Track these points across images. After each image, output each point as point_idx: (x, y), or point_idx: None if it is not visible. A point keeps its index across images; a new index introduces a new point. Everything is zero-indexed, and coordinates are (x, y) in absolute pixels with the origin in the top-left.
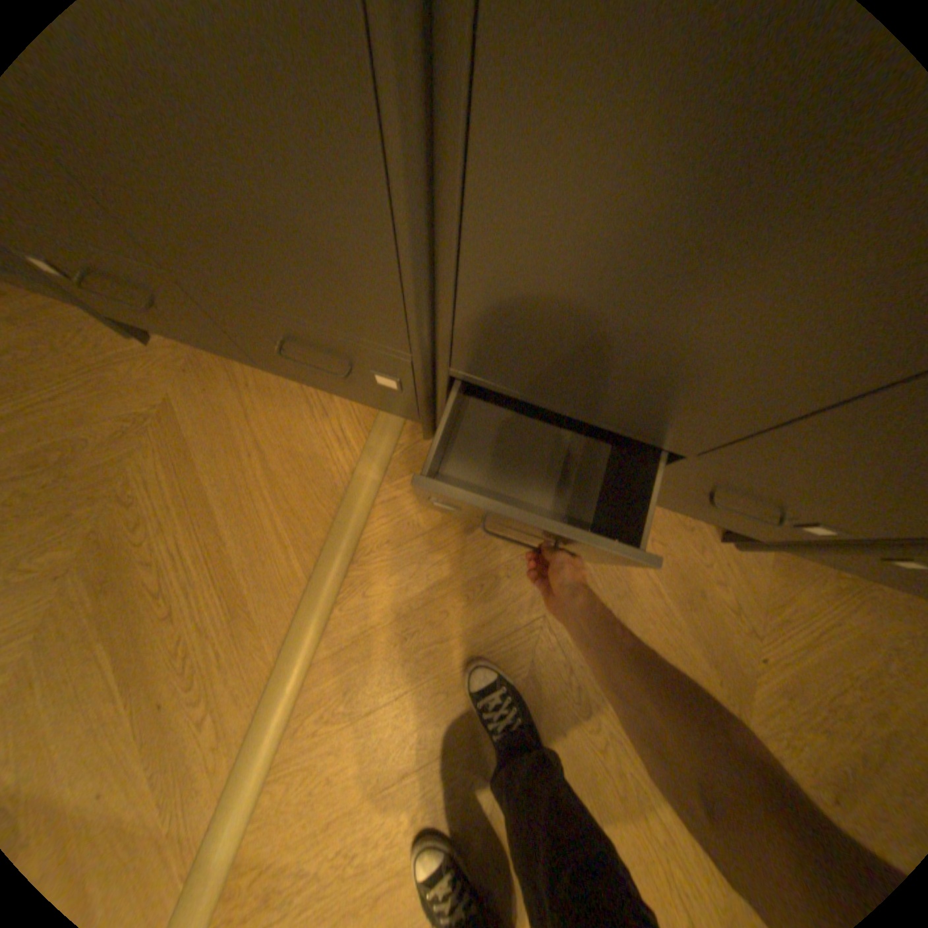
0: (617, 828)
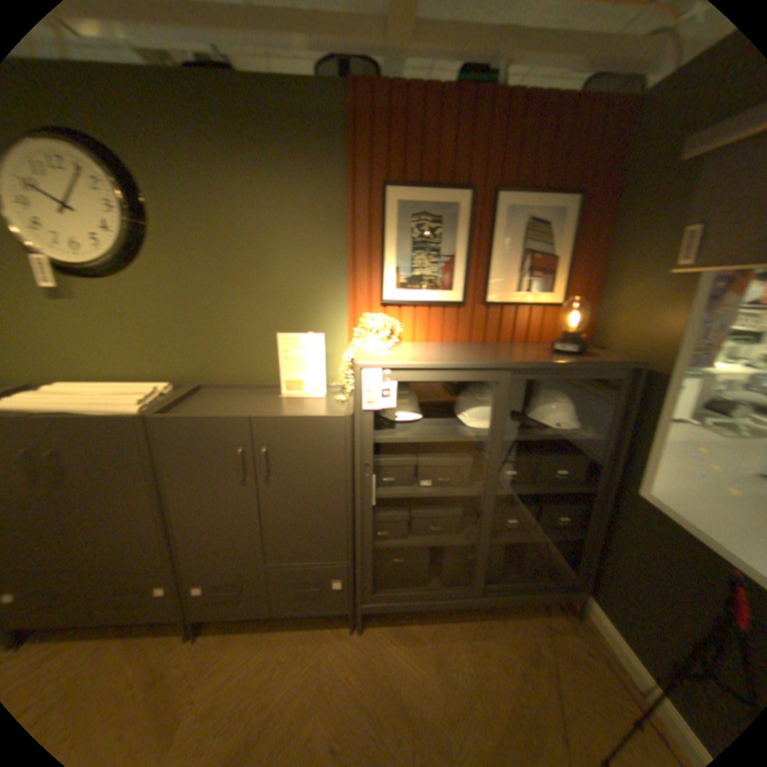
0: None
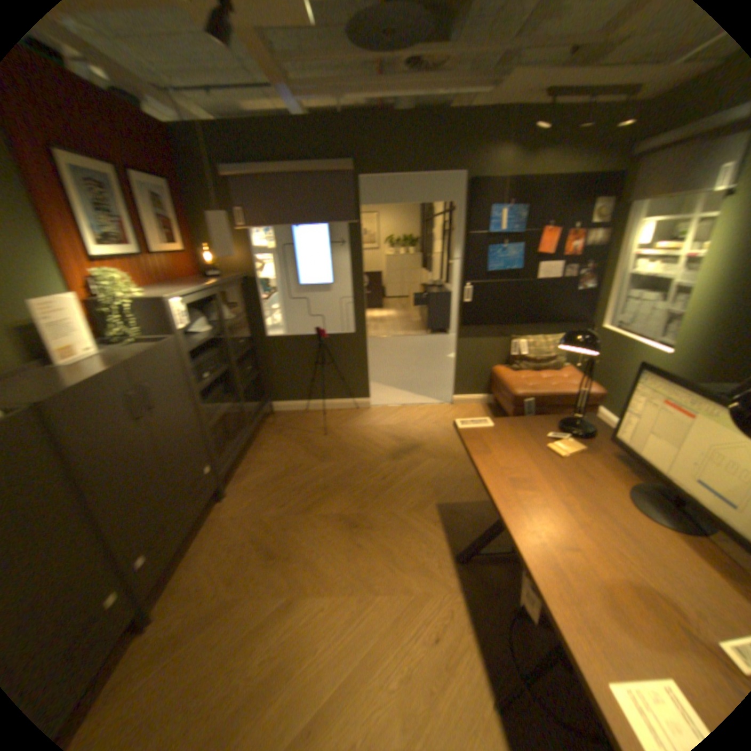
0: (285, 660)
